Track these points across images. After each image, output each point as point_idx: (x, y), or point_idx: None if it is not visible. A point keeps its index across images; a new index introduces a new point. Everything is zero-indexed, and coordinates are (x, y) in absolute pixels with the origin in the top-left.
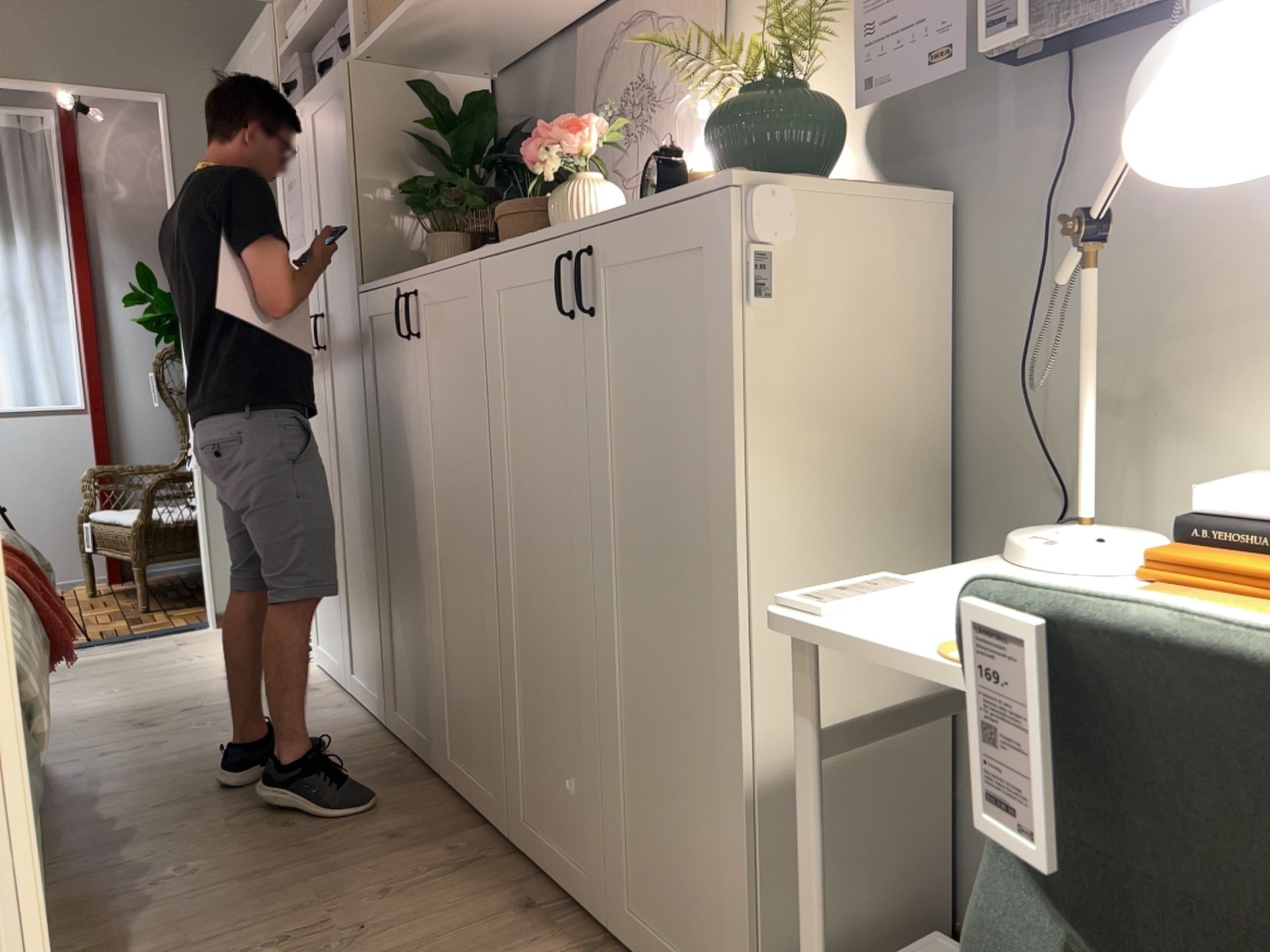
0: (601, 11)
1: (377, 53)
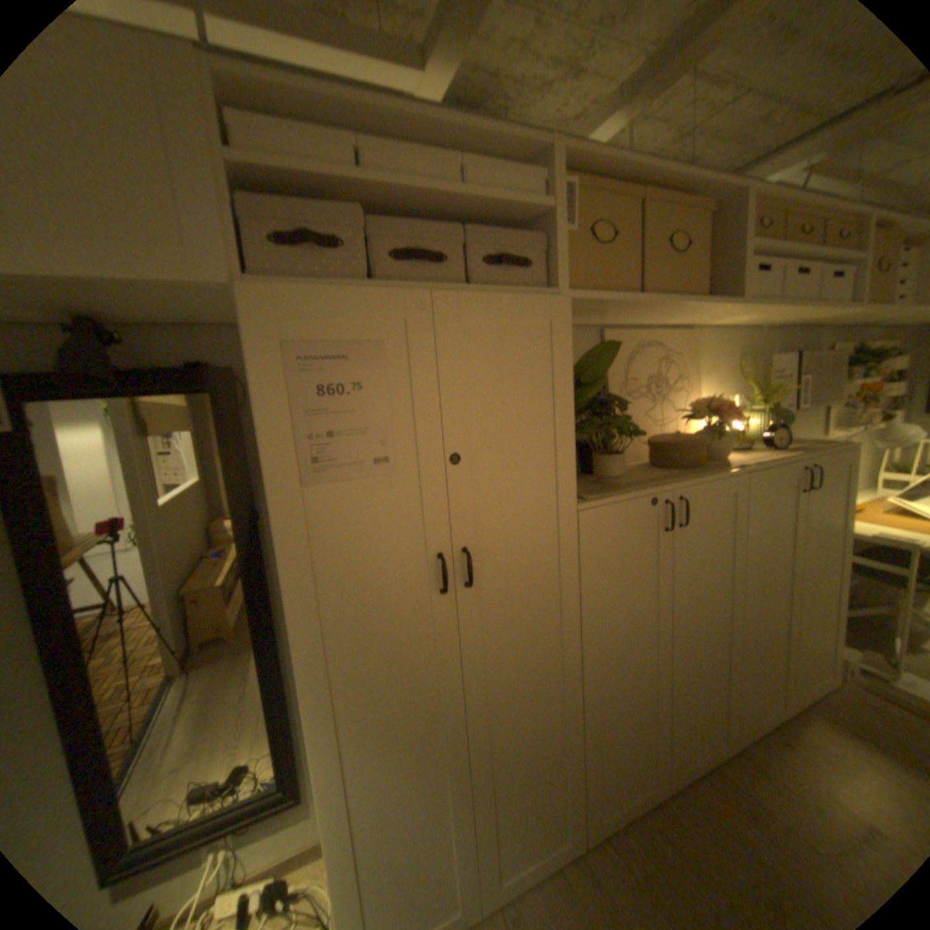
0: (617, 326)
1: (575, 301)
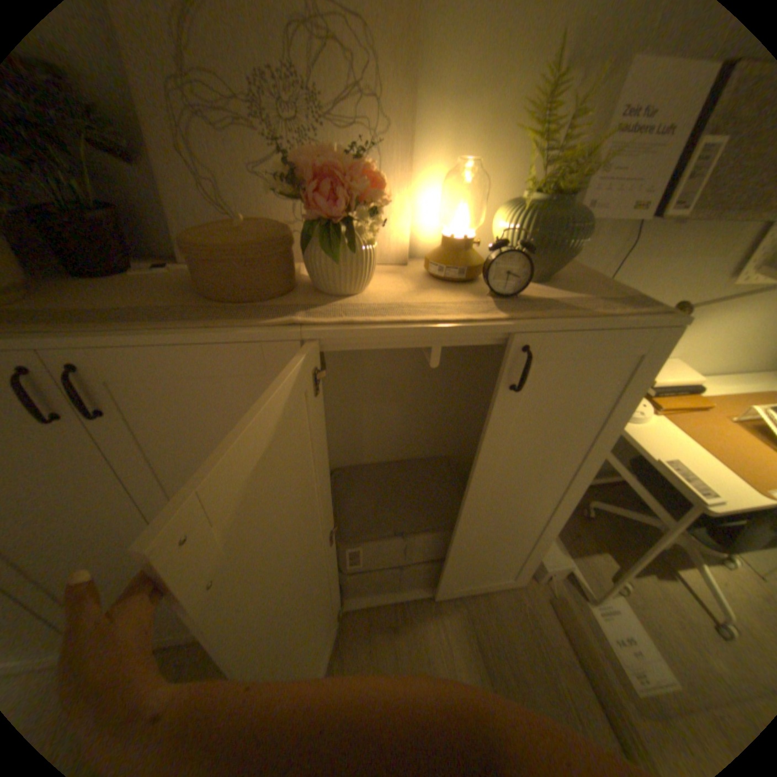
0: None
1: None
